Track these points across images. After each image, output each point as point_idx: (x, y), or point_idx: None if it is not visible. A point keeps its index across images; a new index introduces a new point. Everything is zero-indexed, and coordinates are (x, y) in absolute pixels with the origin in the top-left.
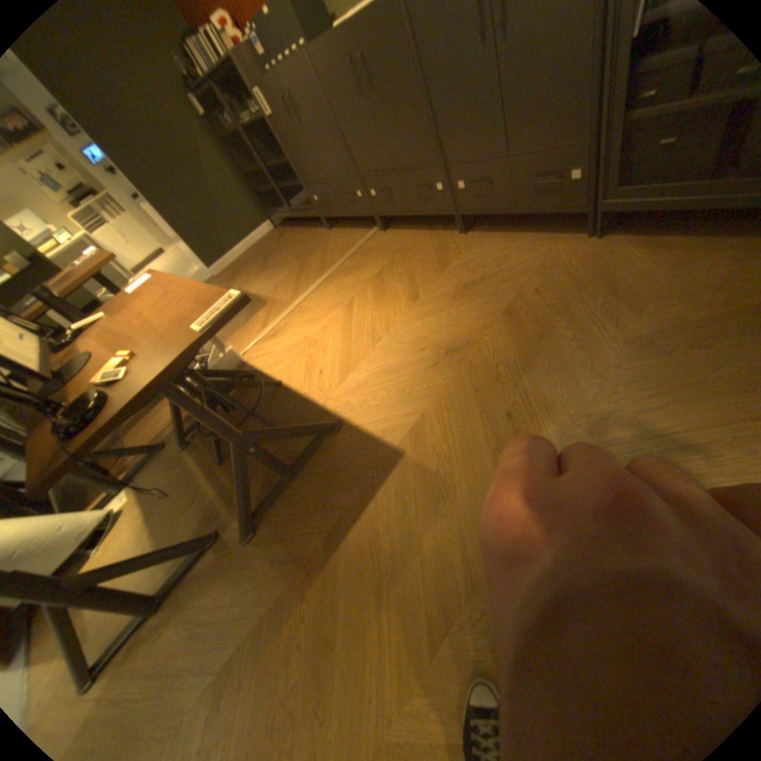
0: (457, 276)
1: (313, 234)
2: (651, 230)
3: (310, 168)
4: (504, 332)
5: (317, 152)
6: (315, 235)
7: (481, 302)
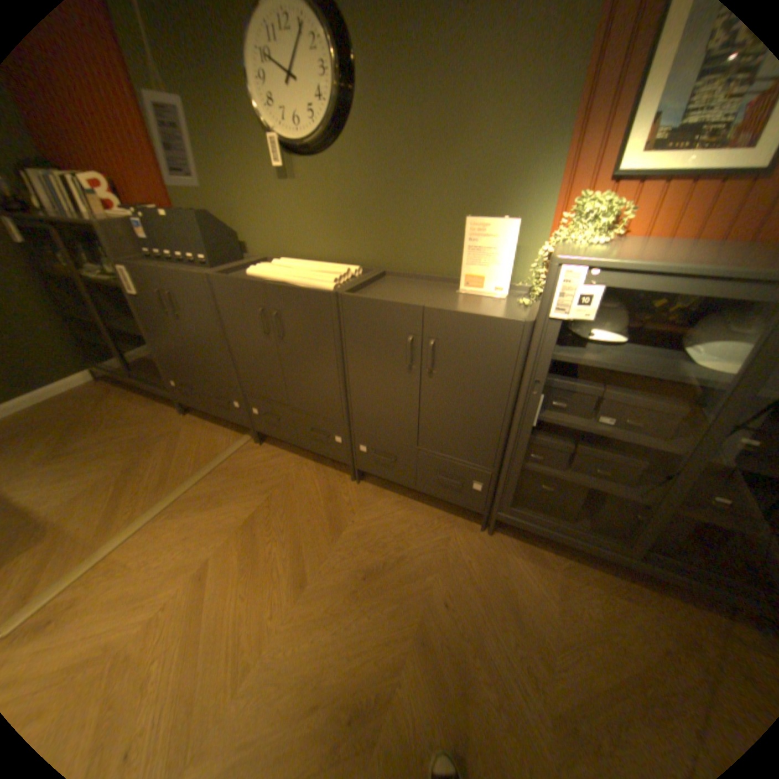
0: (352, 555)
1: (156, 414)
2: (528, 537)
3: (174, 358)
4: (418, 682)
5: (189, 351)
6: (158, 417)
7: (384, 613)
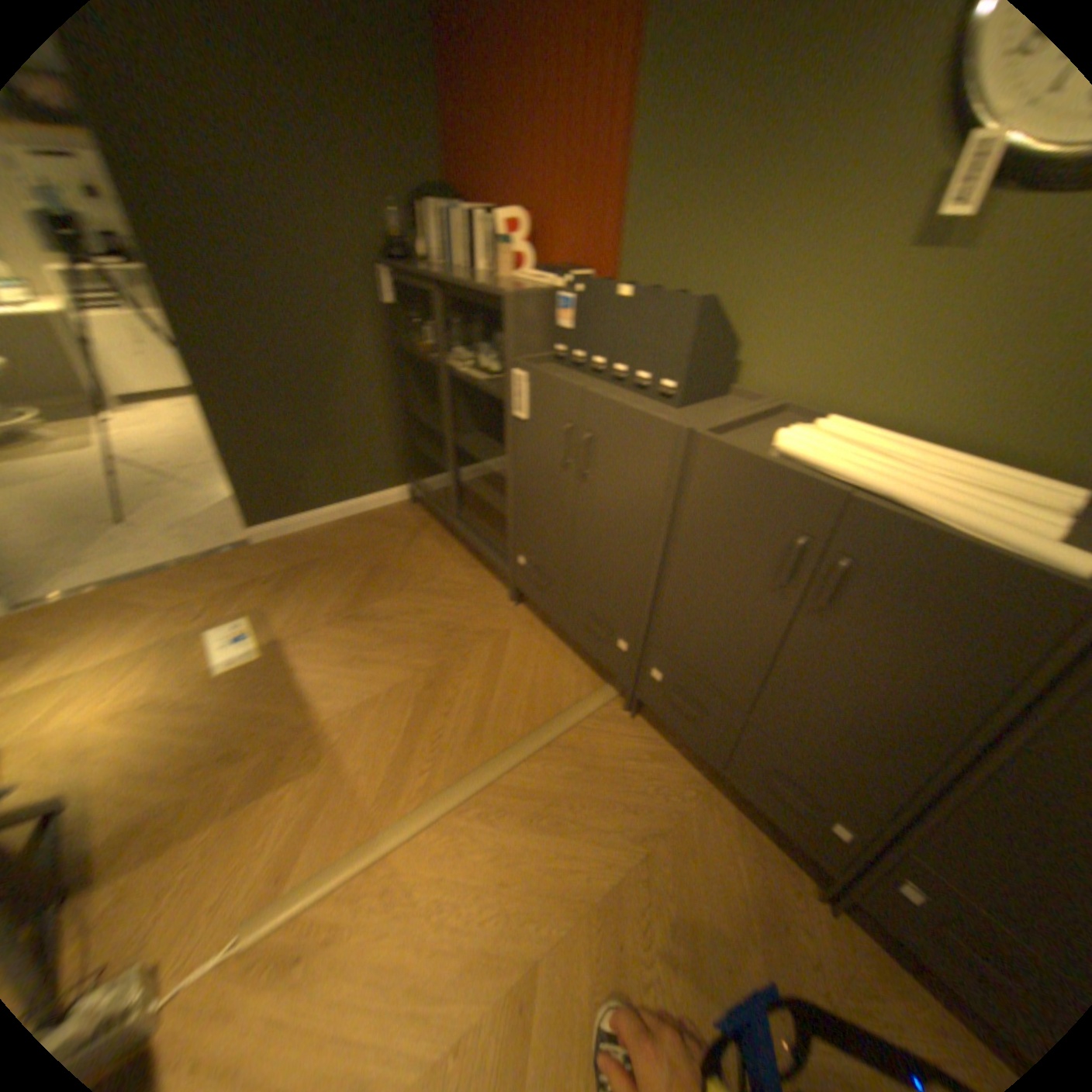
0: None
1: (479, 590)
2: None
3: (543, 532)
4: None
5: (579, 534)
6: (482, 596)
7: None
